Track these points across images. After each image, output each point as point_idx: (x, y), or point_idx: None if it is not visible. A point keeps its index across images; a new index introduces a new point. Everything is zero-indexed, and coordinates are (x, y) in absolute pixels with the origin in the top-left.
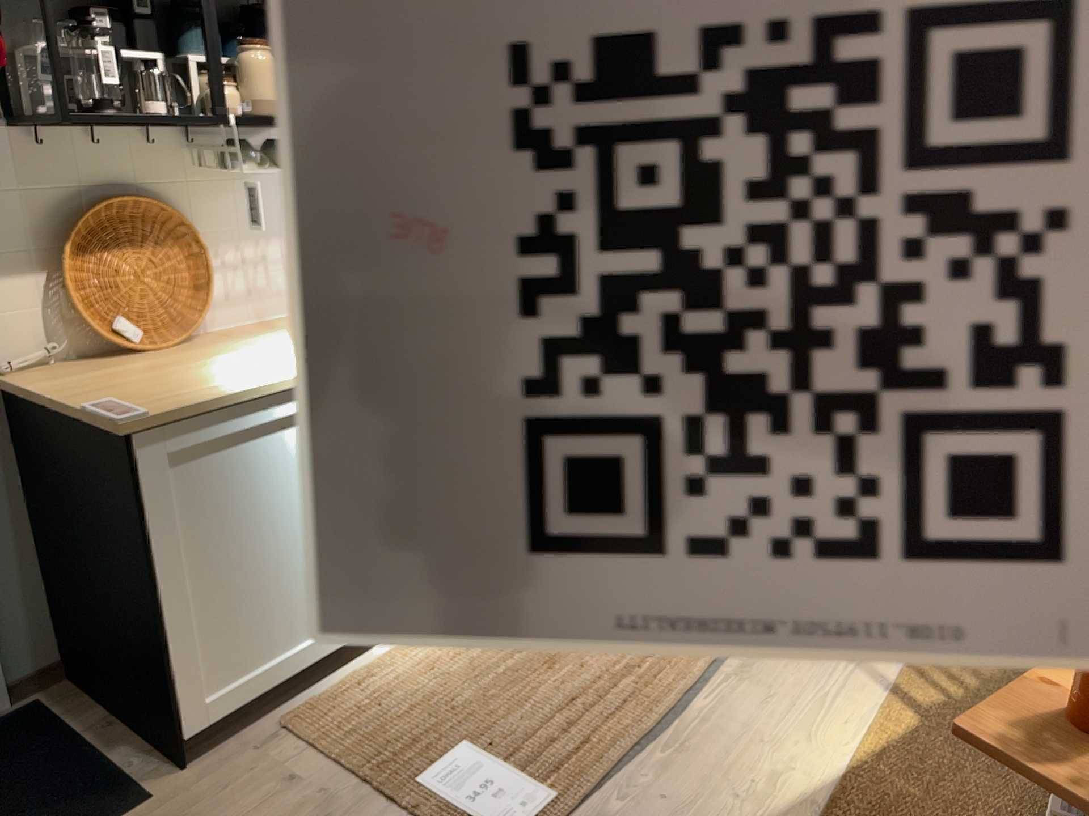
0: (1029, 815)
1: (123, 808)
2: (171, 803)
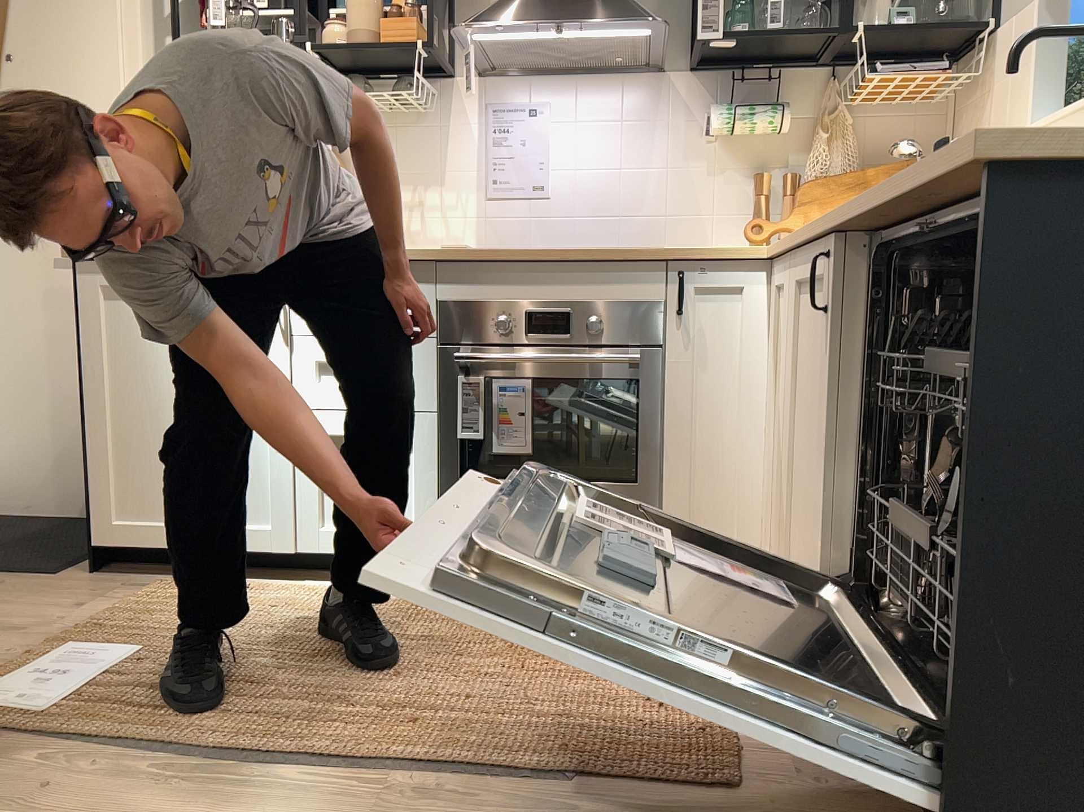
0: None
1: (41, 571)
2: (48, 582)
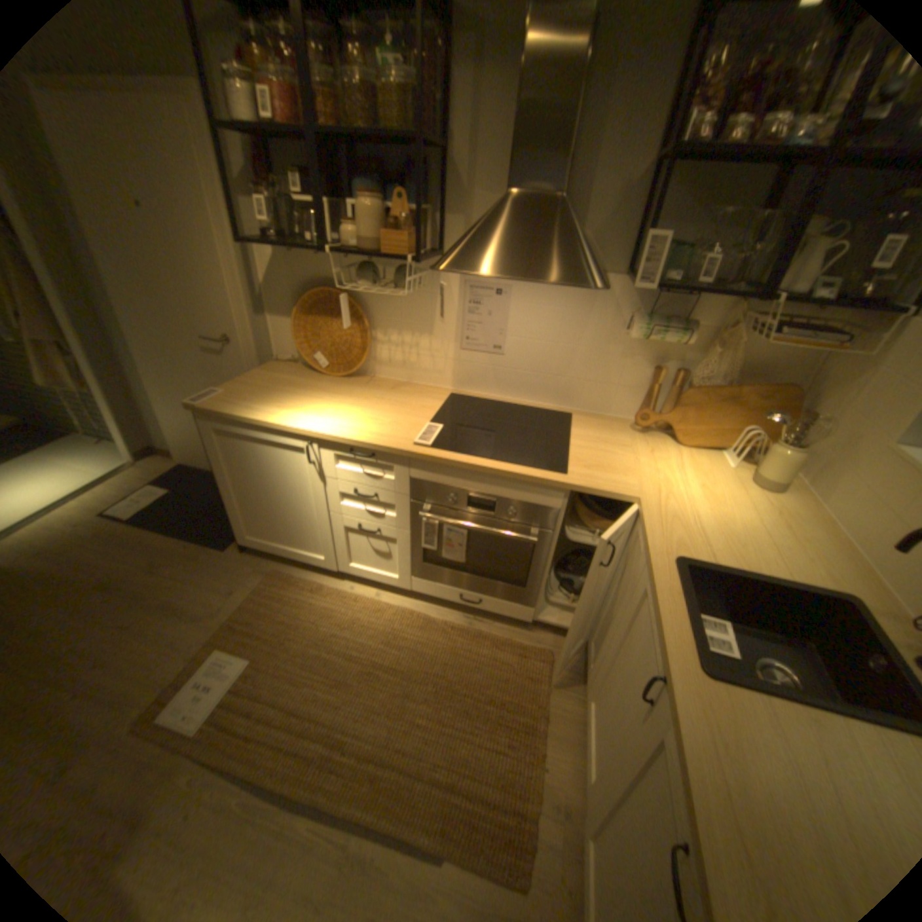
0: None
1: (216, 547)
2: (218, 560)
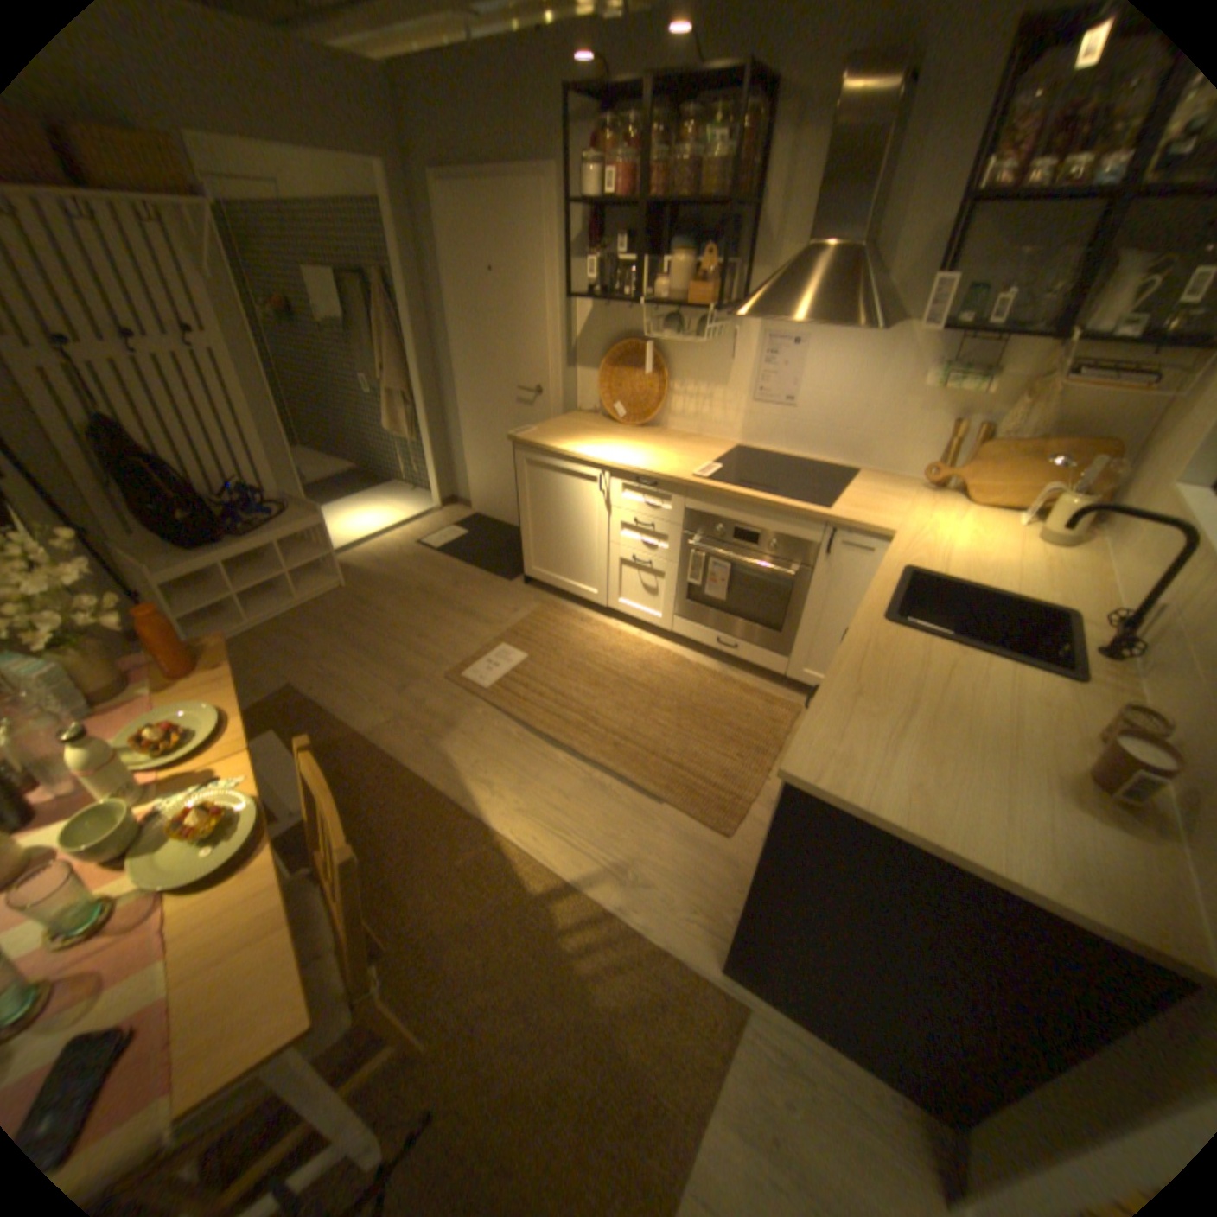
0: (424, 933)
1: (506, 577)
2: (507, 586)
